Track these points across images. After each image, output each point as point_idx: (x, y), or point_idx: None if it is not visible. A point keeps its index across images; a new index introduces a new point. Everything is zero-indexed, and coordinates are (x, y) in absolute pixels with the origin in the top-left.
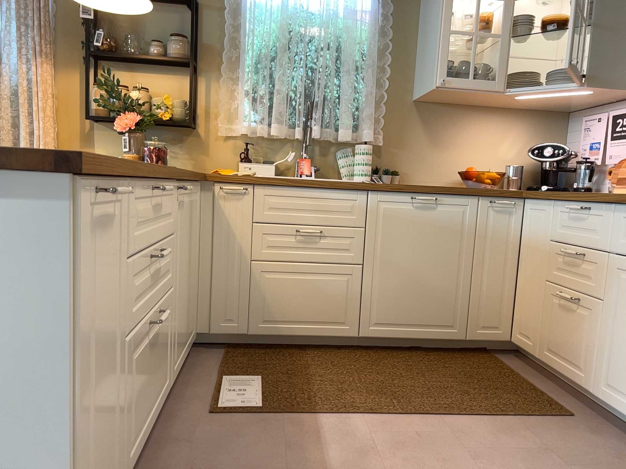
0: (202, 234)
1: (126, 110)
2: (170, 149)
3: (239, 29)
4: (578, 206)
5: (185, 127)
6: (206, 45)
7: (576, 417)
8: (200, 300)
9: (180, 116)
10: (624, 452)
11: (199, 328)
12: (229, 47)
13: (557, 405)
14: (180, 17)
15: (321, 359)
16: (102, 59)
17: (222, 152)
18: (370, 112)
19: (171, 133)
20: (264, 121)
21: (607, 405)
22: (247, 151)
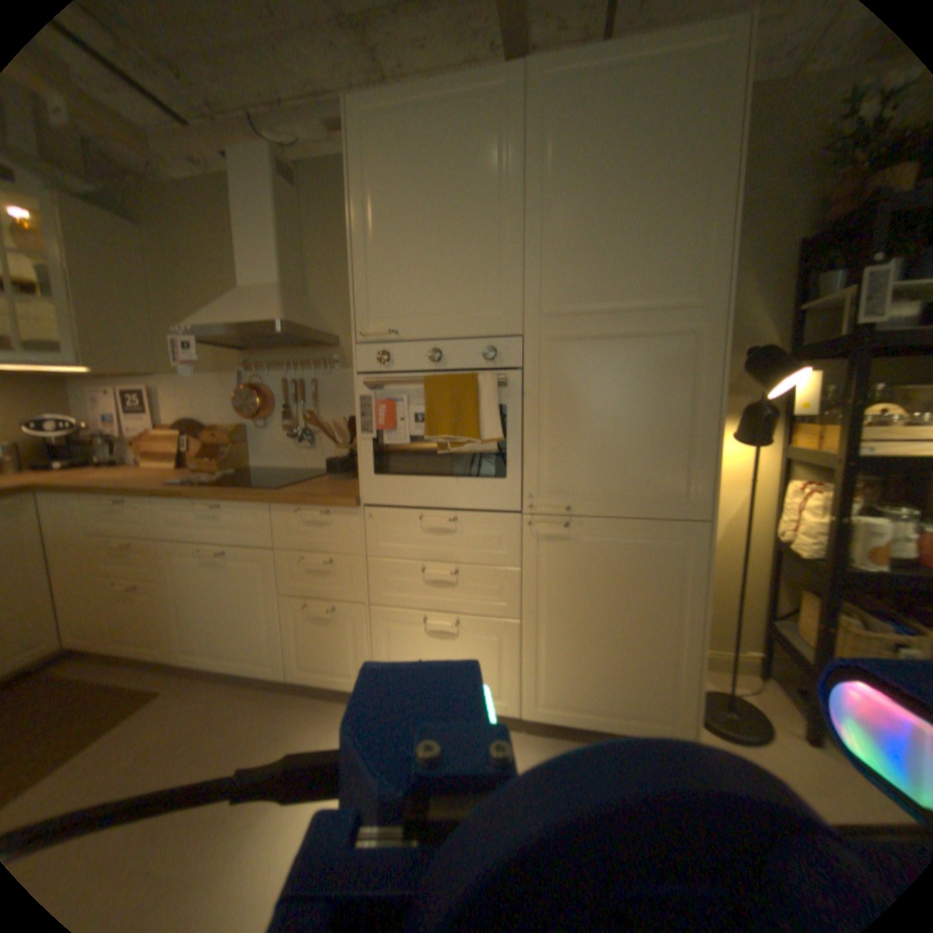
0: None
1: None
2: None
3: None
4: (106, 503)
5: None
6: None
7: (160, 696)
8: None
9: None
10: (209, 703)
11: None
12: None
13: (137, 696)
14: None
15: None
16: None
17: None
18: None
19: None
20: None
21: (185, 671)
22: None
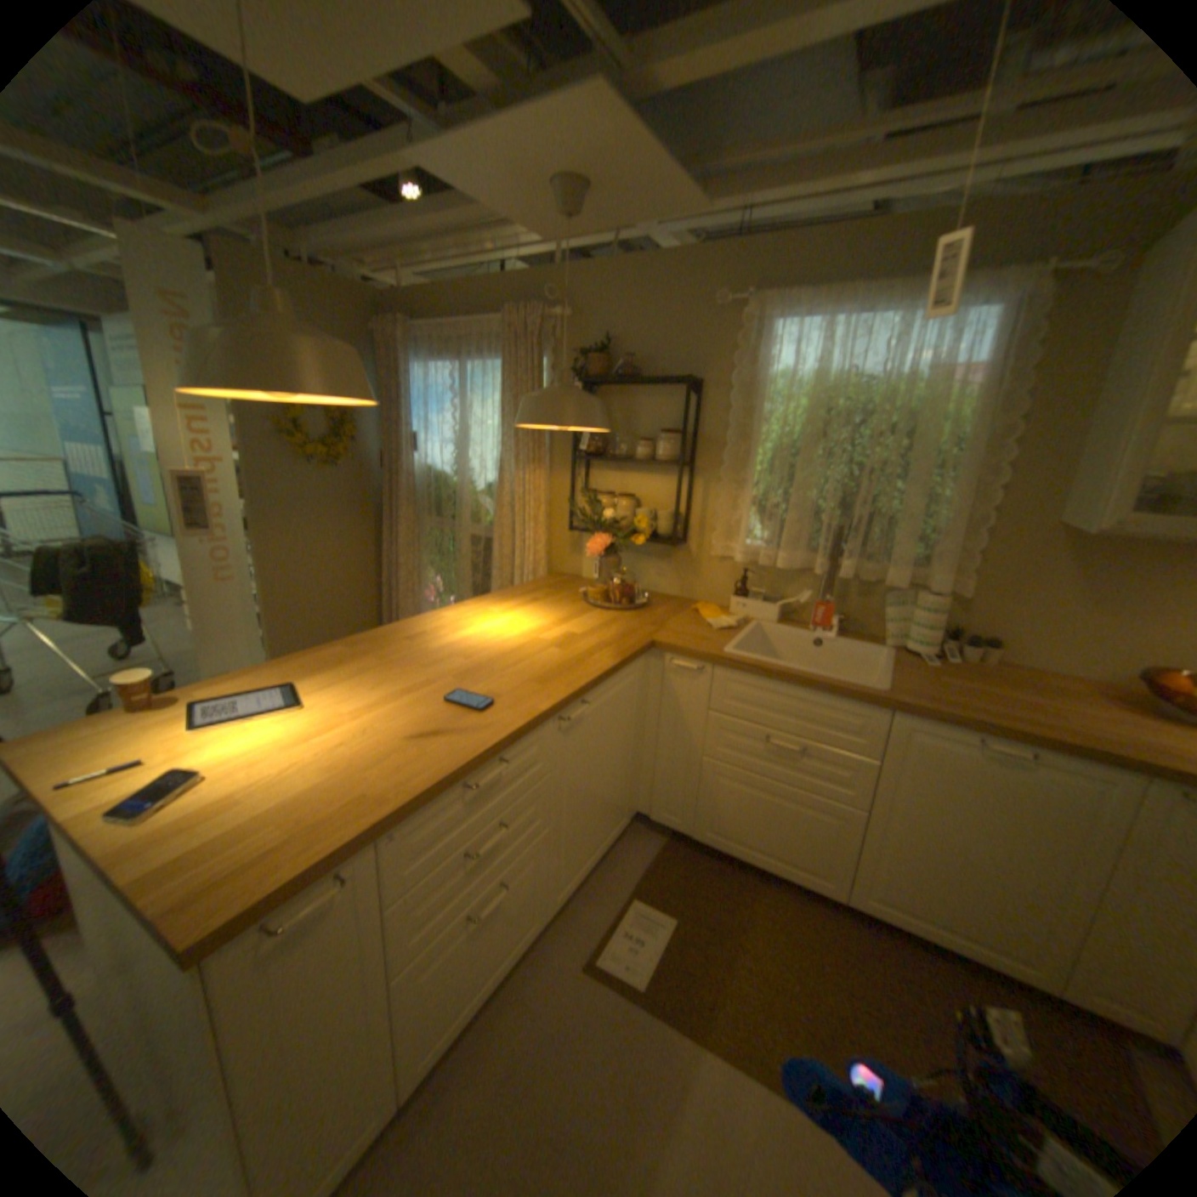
0: (650, 707)
1: (600, 529)
2: (656, 566)
3: (753, 412)
4: None
5: (674, 540)
6: (708, 435)
7: None
8: (644, 780)
9: (665, 531)
10: None
11: (641, 809)
12: (735, 439)
13: None
14: (678, 400)
15: (781, 915)
16: (591, 459)
17: (716, 576)
18: (957, 542)
19: (657, 547)
20: (773, 545)
21: None
22: (745, 582)
